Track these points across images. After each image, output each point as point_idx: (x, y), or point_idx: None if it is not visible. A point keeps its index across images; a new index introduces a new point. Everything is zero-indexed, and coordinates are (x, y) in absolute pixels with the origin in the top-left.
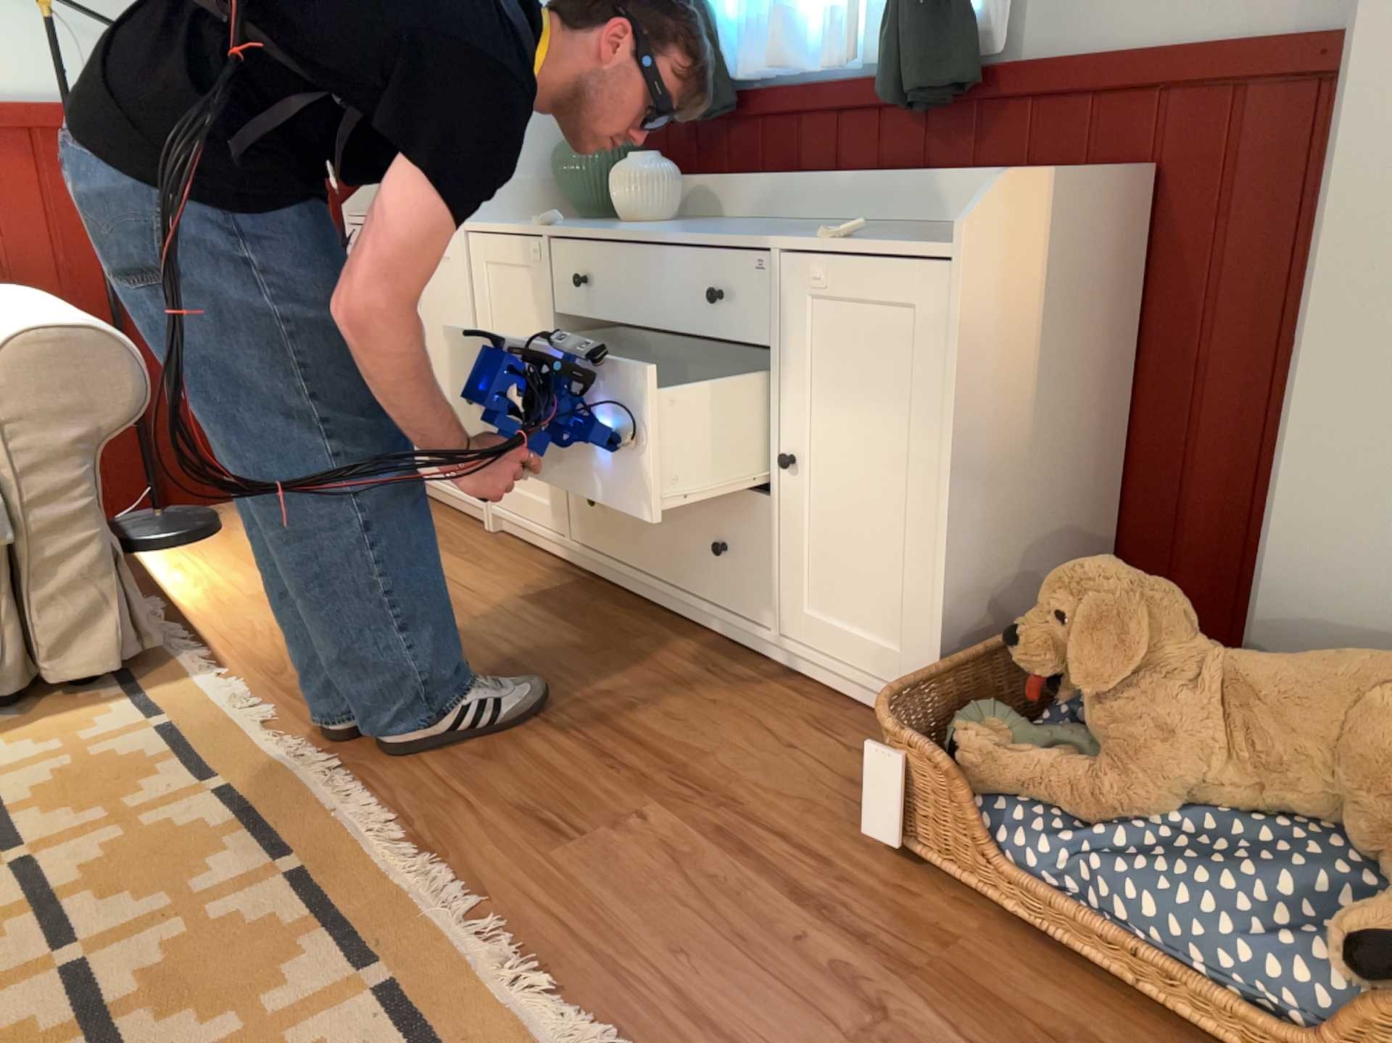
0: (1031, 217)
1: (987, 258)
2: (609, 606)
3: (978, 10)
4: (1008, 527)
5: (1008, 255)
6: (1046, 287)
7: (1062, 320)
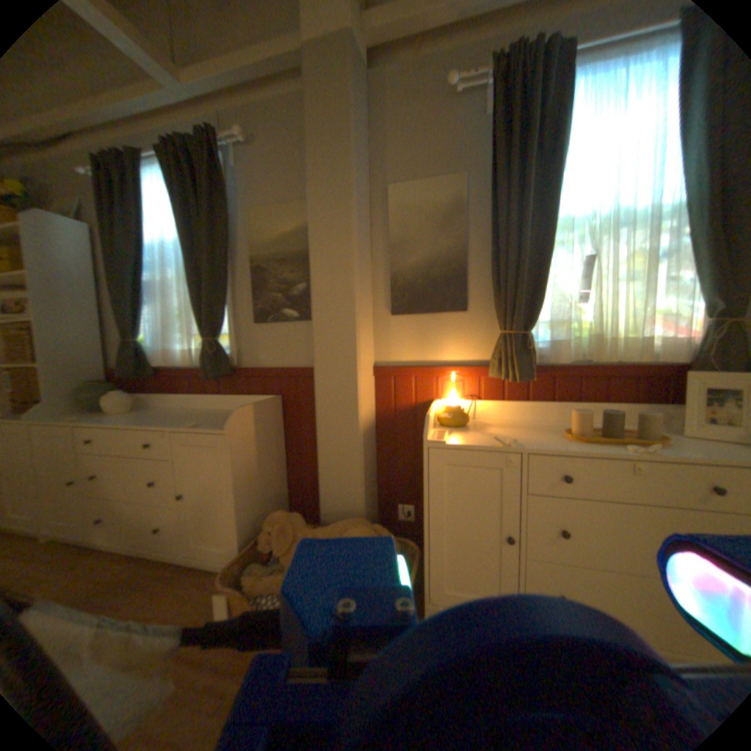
0: (250, 417)
1: (238, 432)
2: (111, 563)
3: (232, 353)
4: (257, 503)
5: (245, 429)
6: (258, 434)
7: (264, 440)
